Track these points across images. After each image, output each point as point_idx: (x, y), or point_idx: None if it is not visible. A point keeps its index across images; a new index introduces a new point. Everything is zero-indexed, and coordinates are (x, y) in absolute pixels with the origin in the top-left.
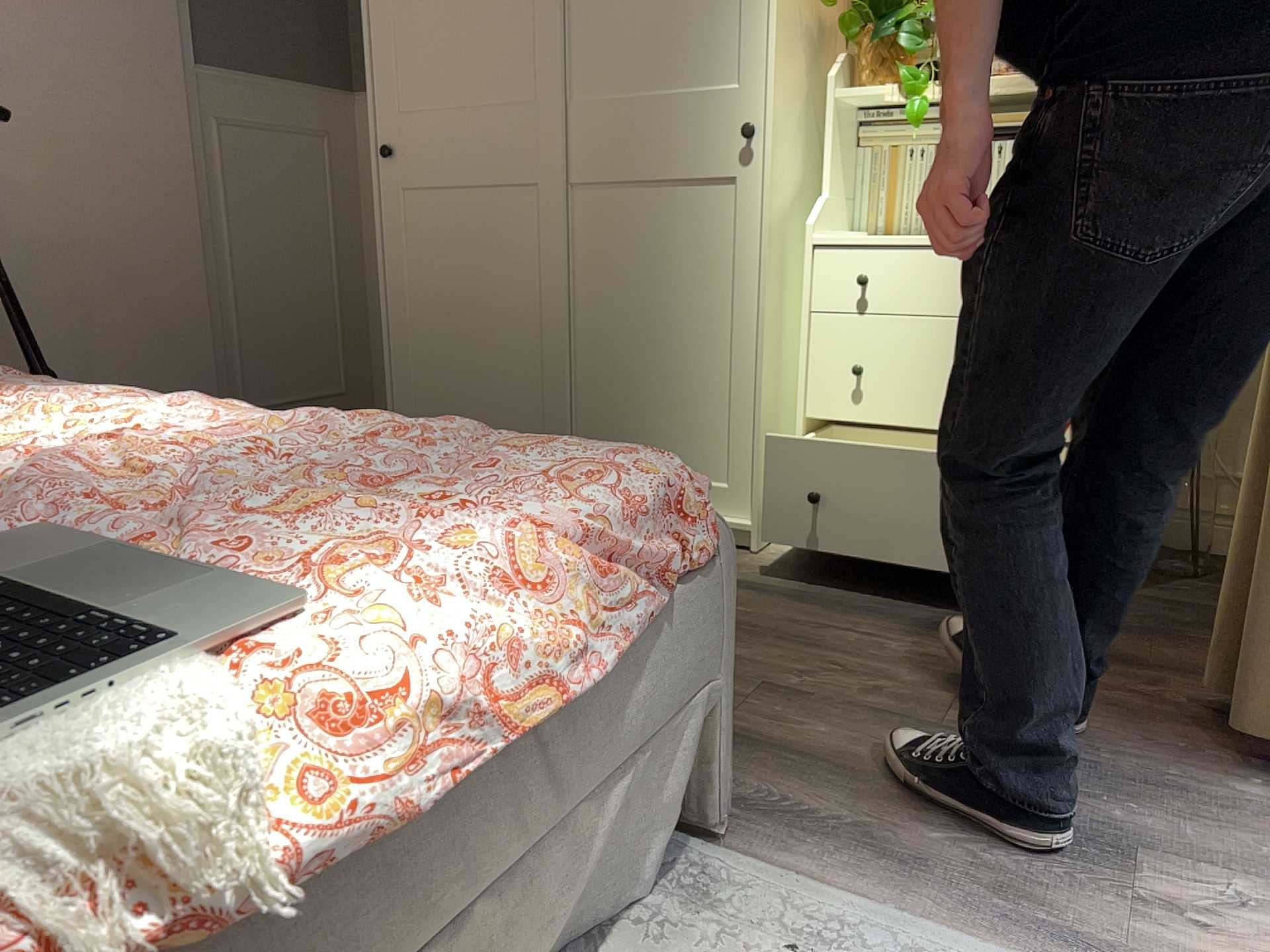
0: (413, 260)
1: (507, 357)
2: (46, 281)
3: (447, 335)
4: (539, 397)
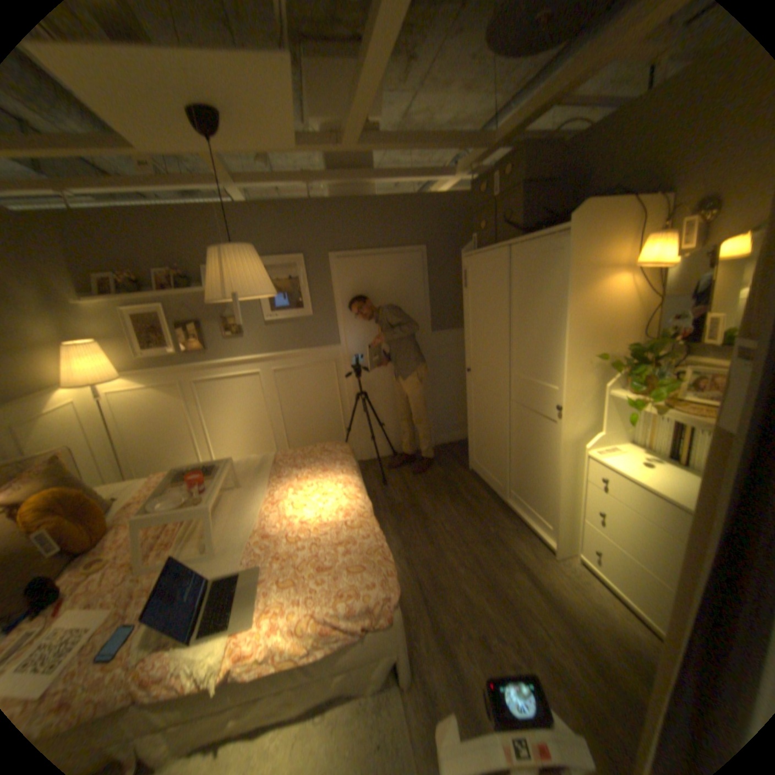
0: (474, 405)
1: (494, 447)
2: (385, 399)
3: (481, 431)
4: (501, 465)
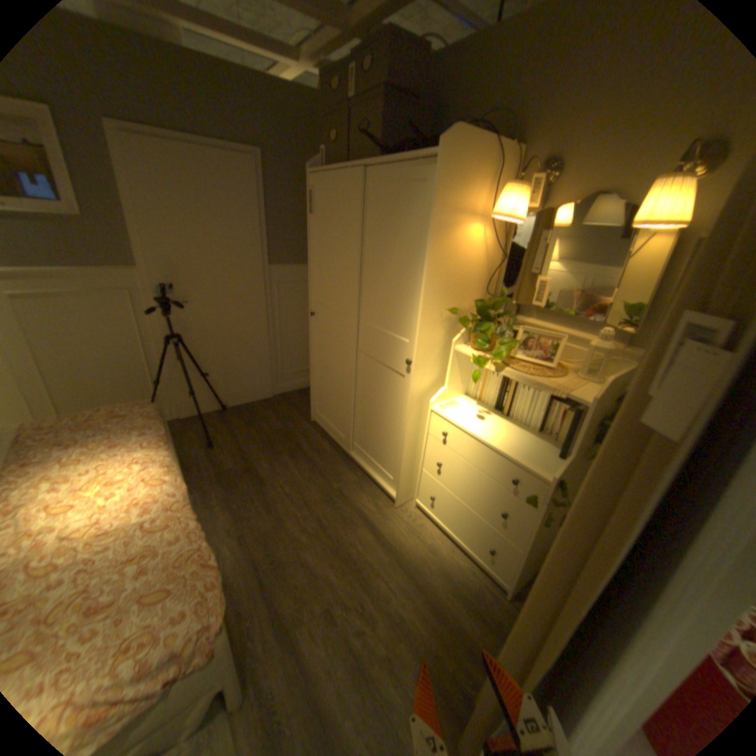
0: (318, 352)
1: (338, 398)
2: (210, 342)
3: (325, 381)
4: (345, 416)
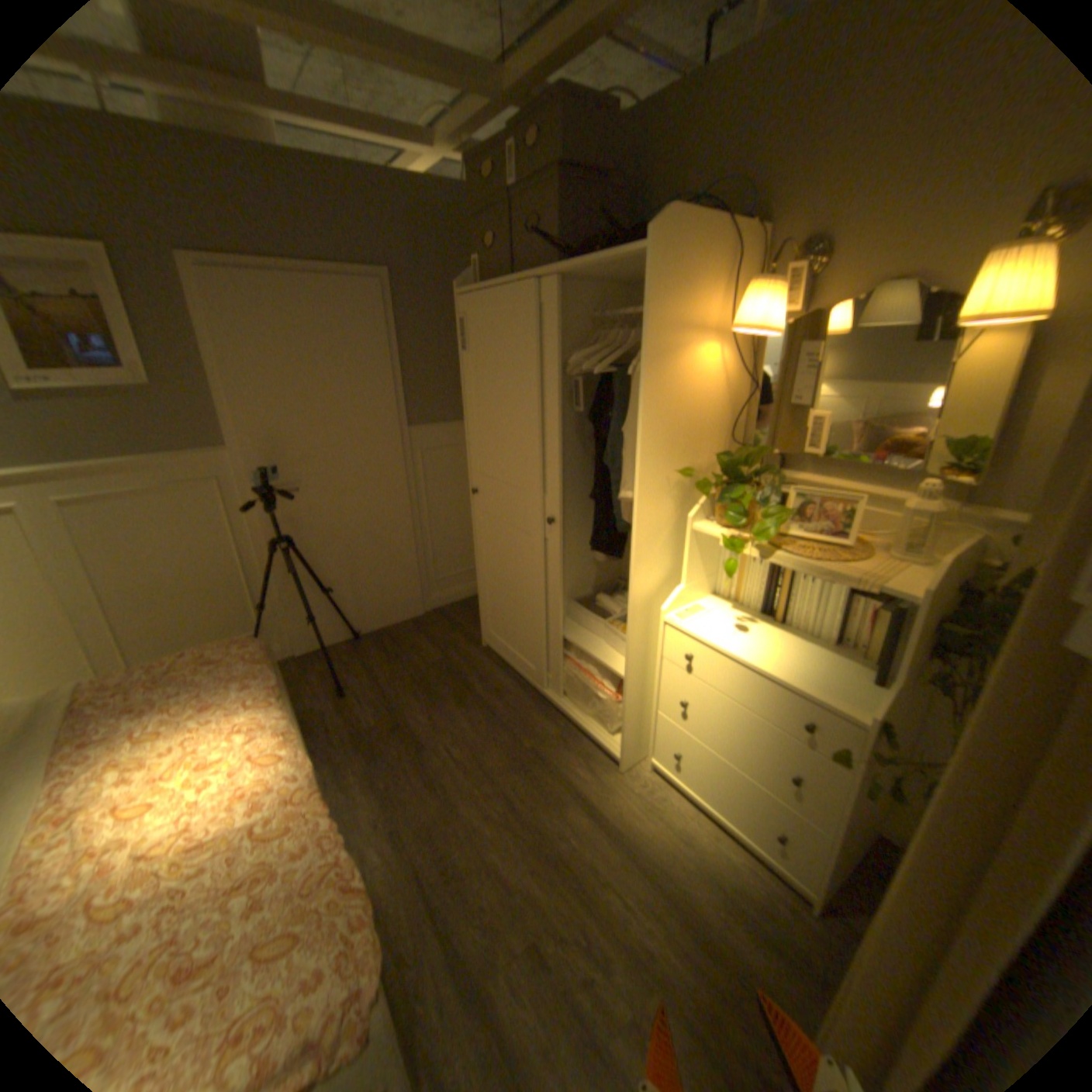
0: (486, 546)
1: (521, 611)
2: (331, 544)
3: (499, 587)
4: (533, 637)
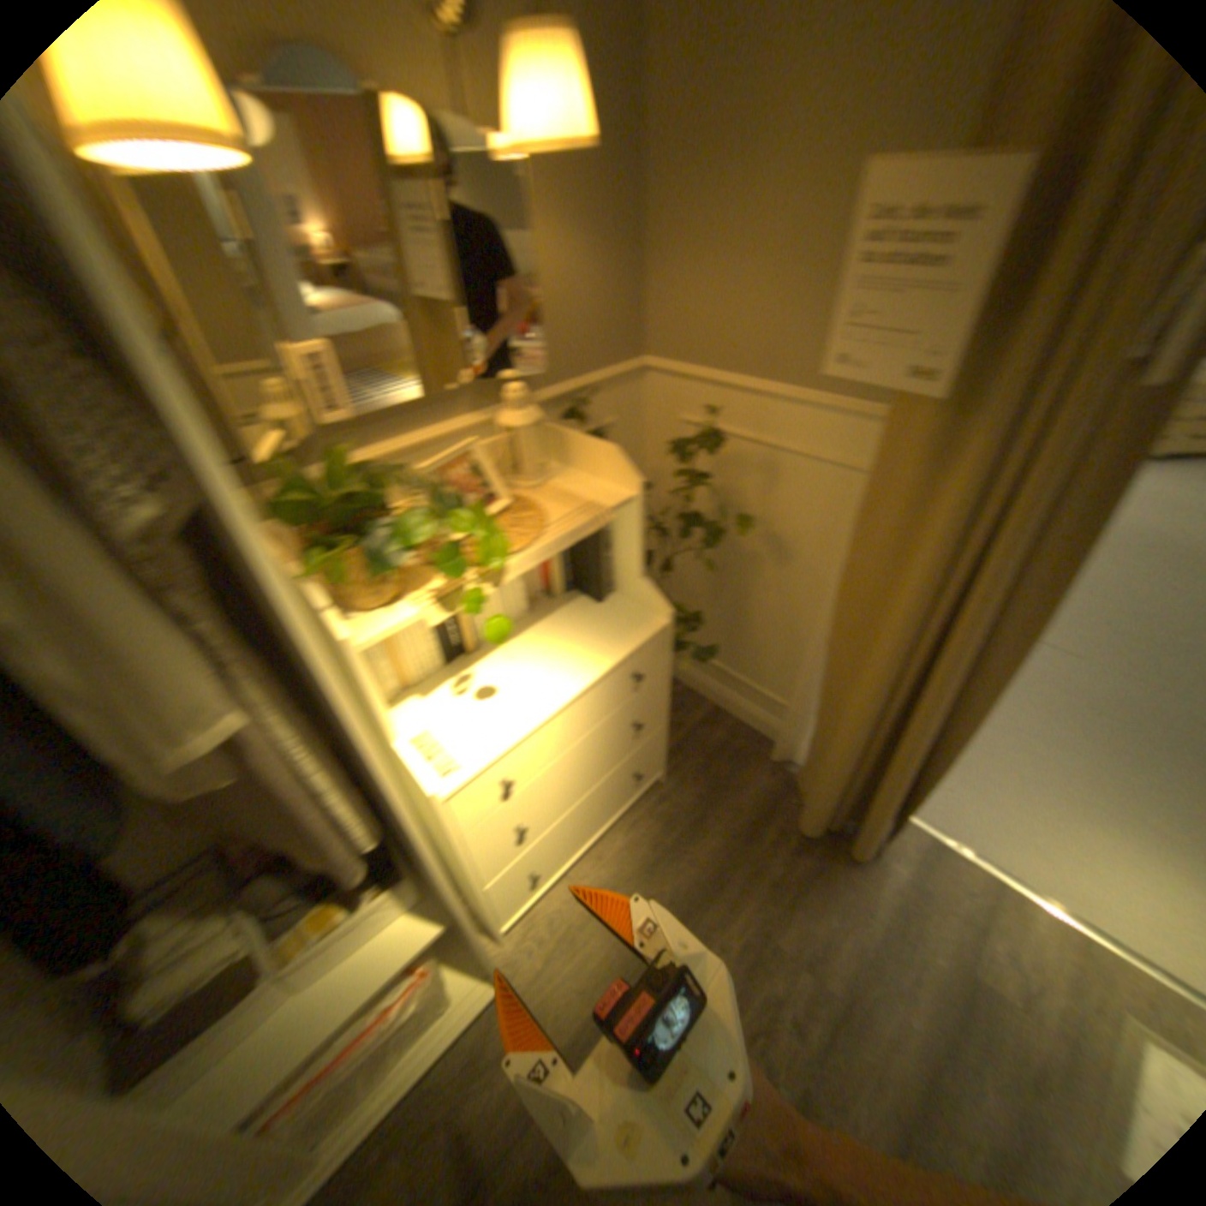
0: None
1: None
2: None
3: None
4: None
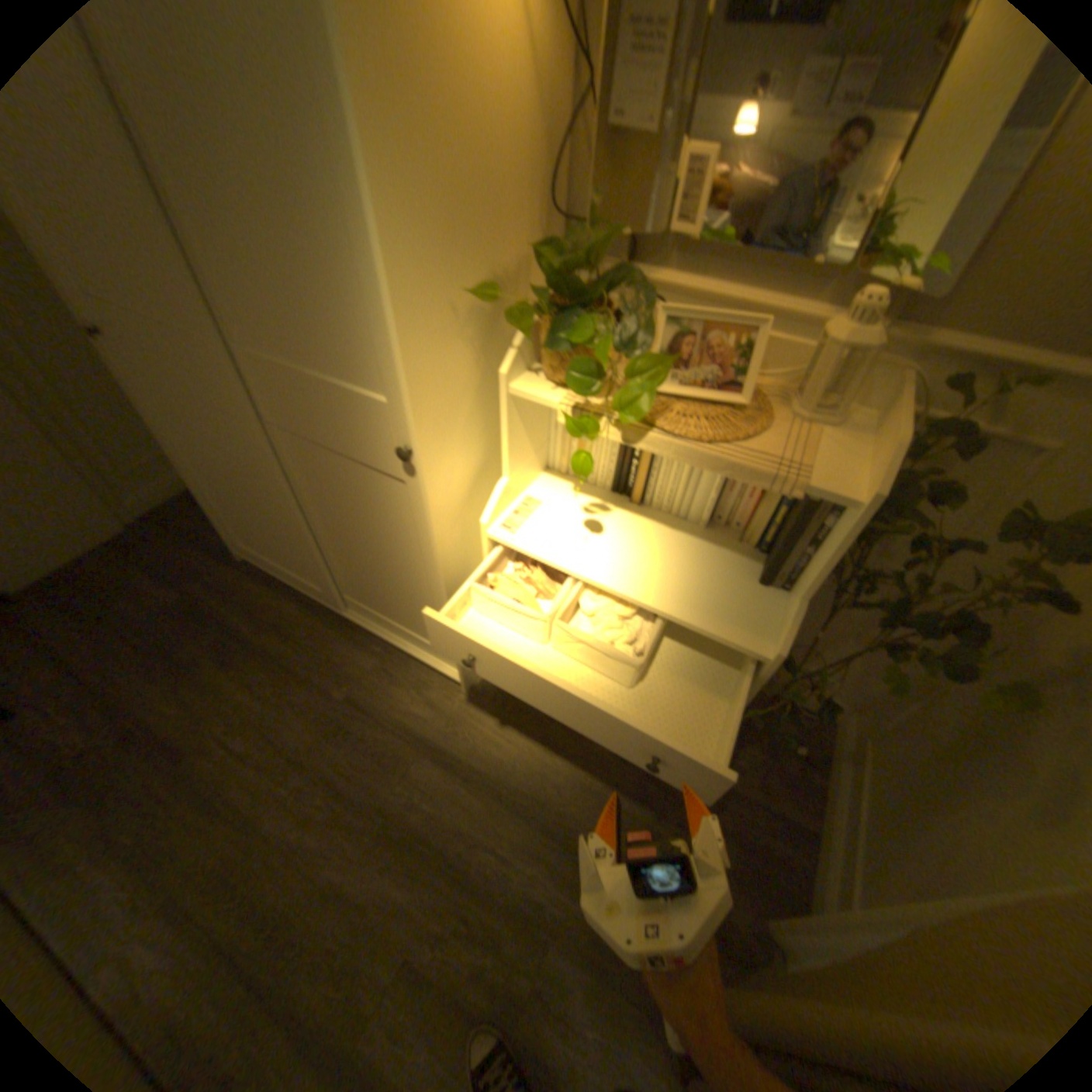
0: (167, 428)
1: (269, 524)
2: None
3: (220, 490)
4: (301, 557)
